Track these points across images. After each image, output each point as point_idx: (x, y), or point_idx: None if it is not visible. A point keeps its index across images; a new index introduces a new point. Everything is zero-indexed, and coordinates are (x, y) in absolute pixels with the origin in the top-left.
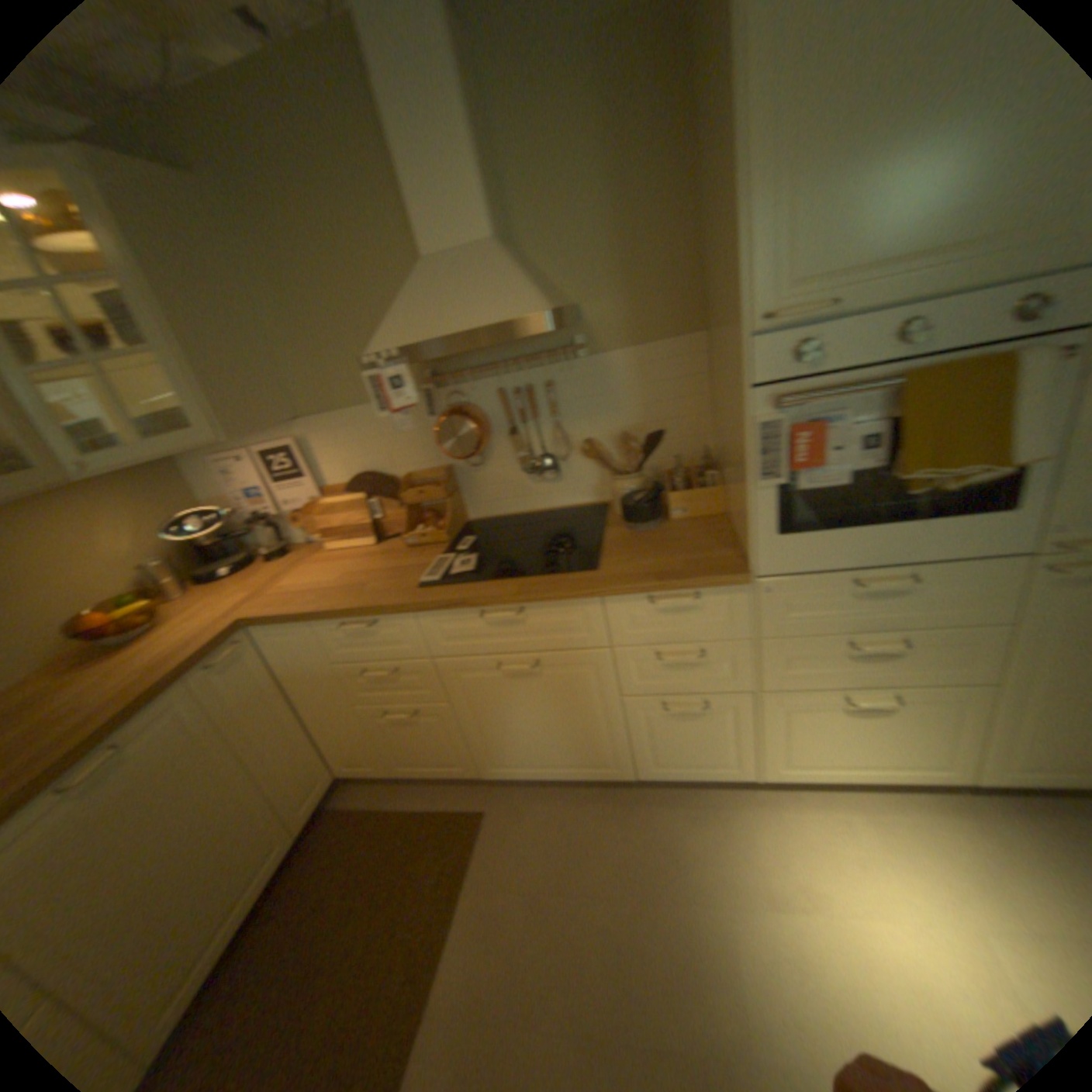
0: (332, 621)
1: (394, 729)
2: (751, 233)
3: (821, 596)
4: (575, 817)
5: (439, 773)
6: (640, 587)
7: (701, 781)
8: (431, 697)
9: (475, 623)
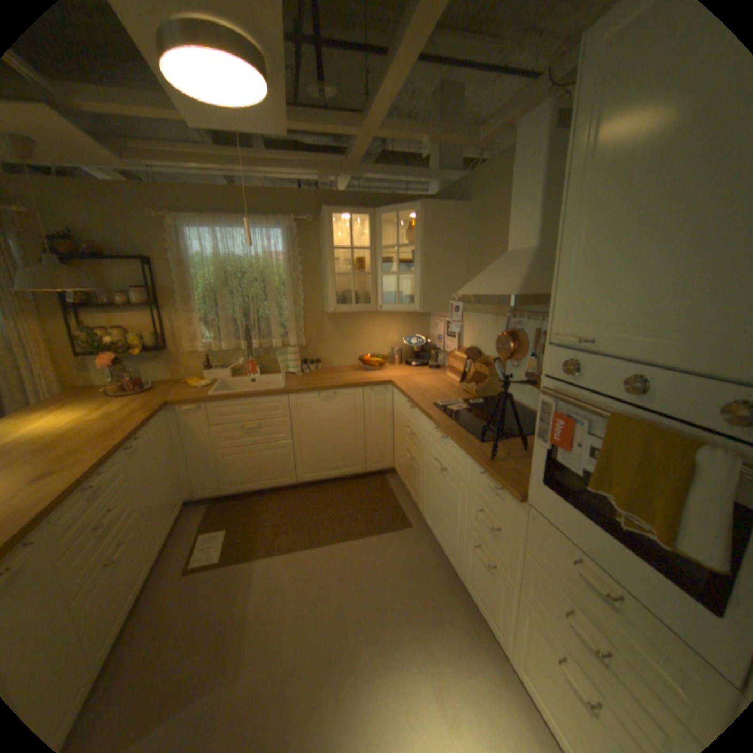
0: (406, 399)
1: (408, 462)
2: (557, 286)
3: (559, 554)
4: (431, 568)
5: (412, 497)
6: (478, 461)
7: (485, 622)
8: (418, 457)
9: (434, 433)
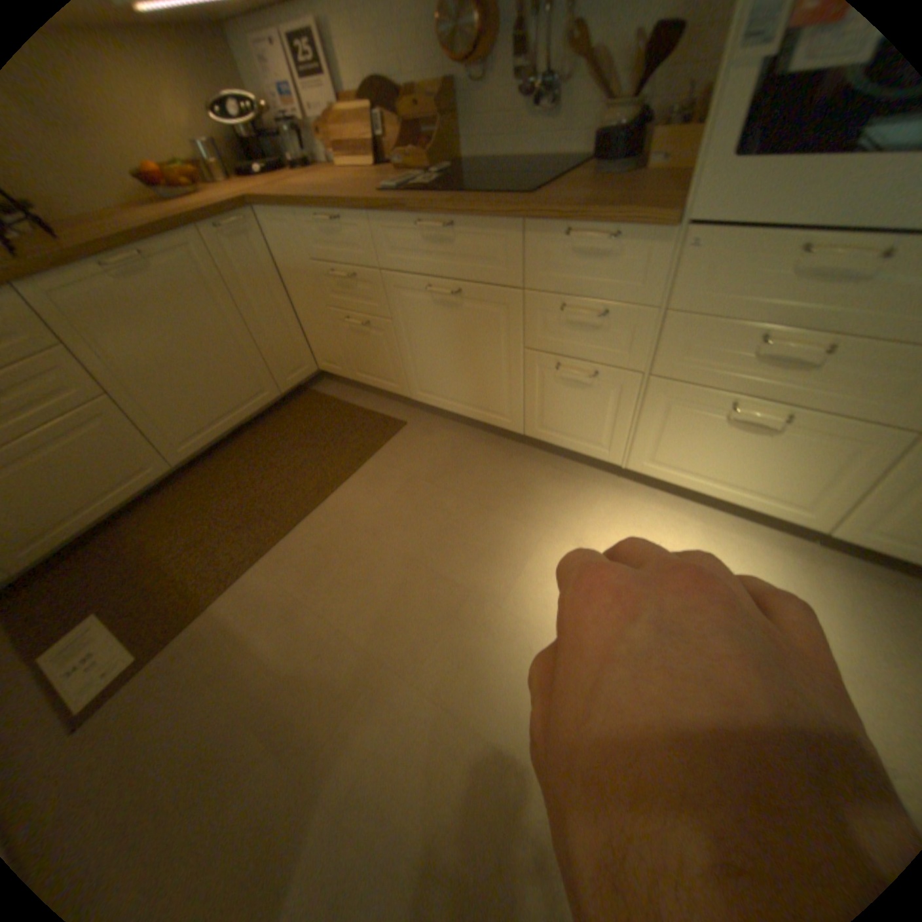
0: (306, 211)
1: (353, 335)
2: None
3: (754, 262)
4: (467, 445)
5: (383, 385)
6: (558, 209)
7: (574, 451)
8: (378, 310)
9: (412, 234)
